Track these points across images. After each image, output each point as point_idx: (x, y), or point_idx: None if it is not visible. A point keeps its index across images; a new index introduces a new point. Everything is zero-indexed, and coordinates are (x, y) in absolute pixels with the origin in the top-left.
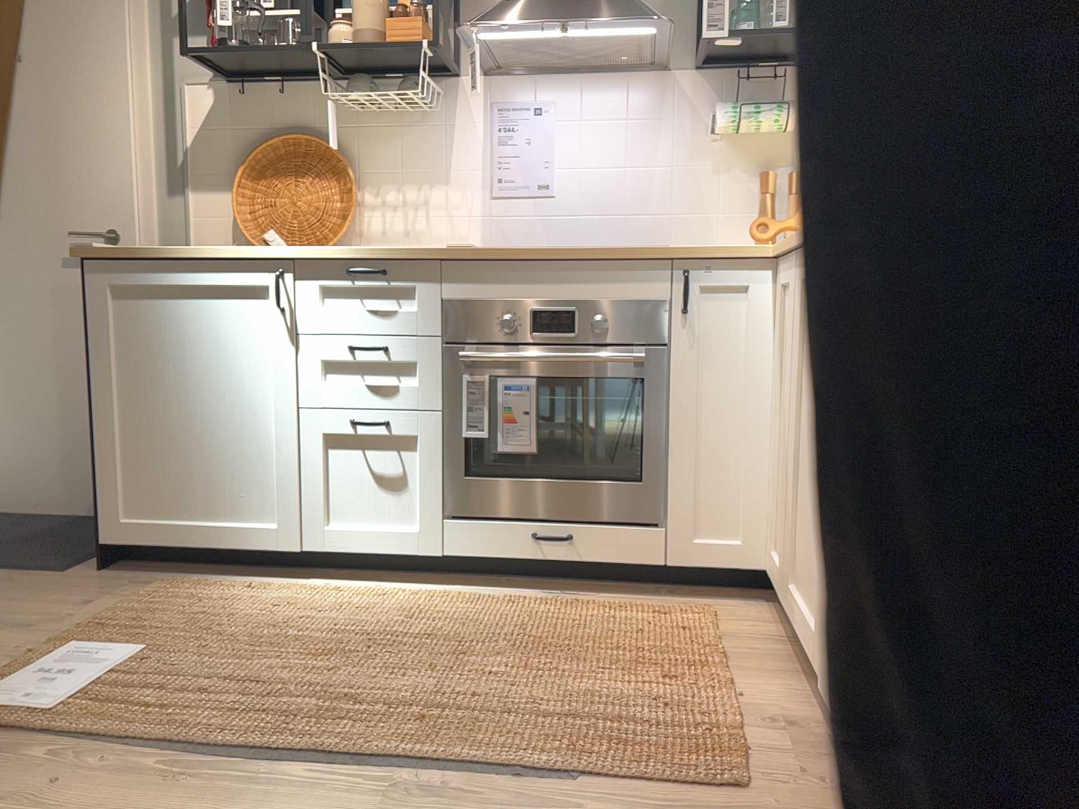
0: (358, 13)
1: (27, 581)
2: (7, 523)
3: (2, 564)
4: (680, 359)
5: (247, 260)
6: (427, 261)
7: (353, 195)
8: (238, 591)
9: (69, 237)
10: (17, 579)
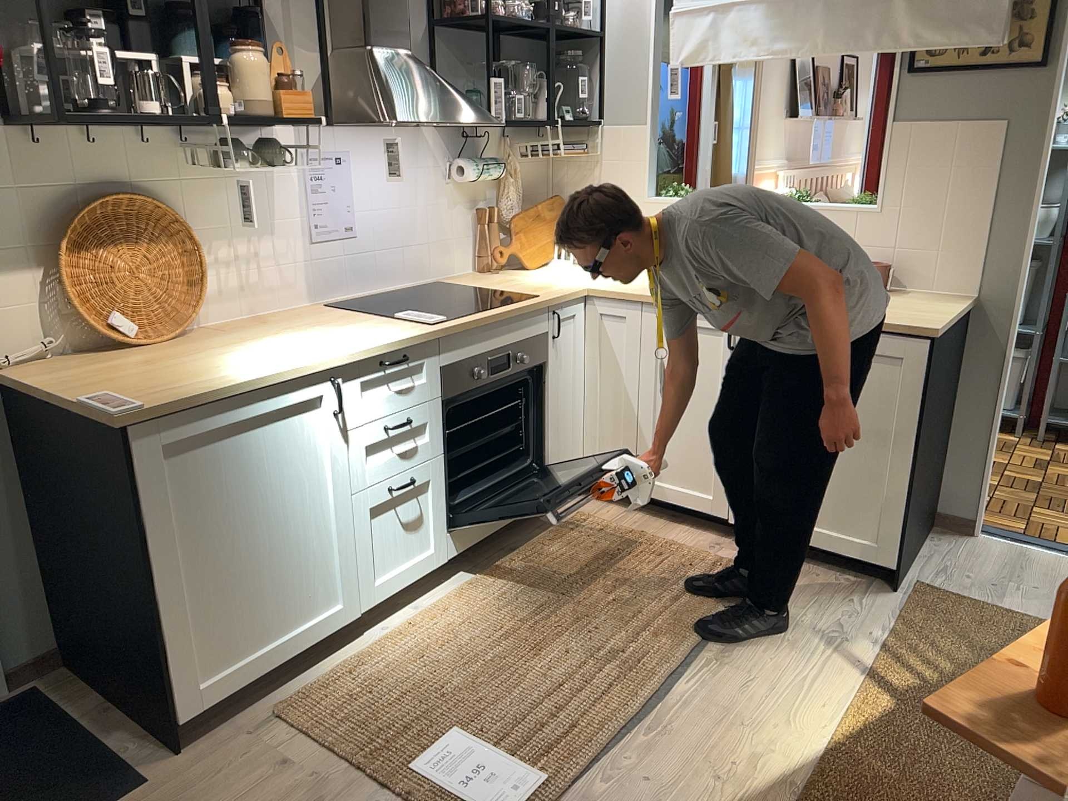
0: (255, 81)
1: None
2: None
3: None
4: (552, 369)
5: (305, 376)
6: (432, 340)
7: (205, 260)
8: (363, 670)
9: None
10: None
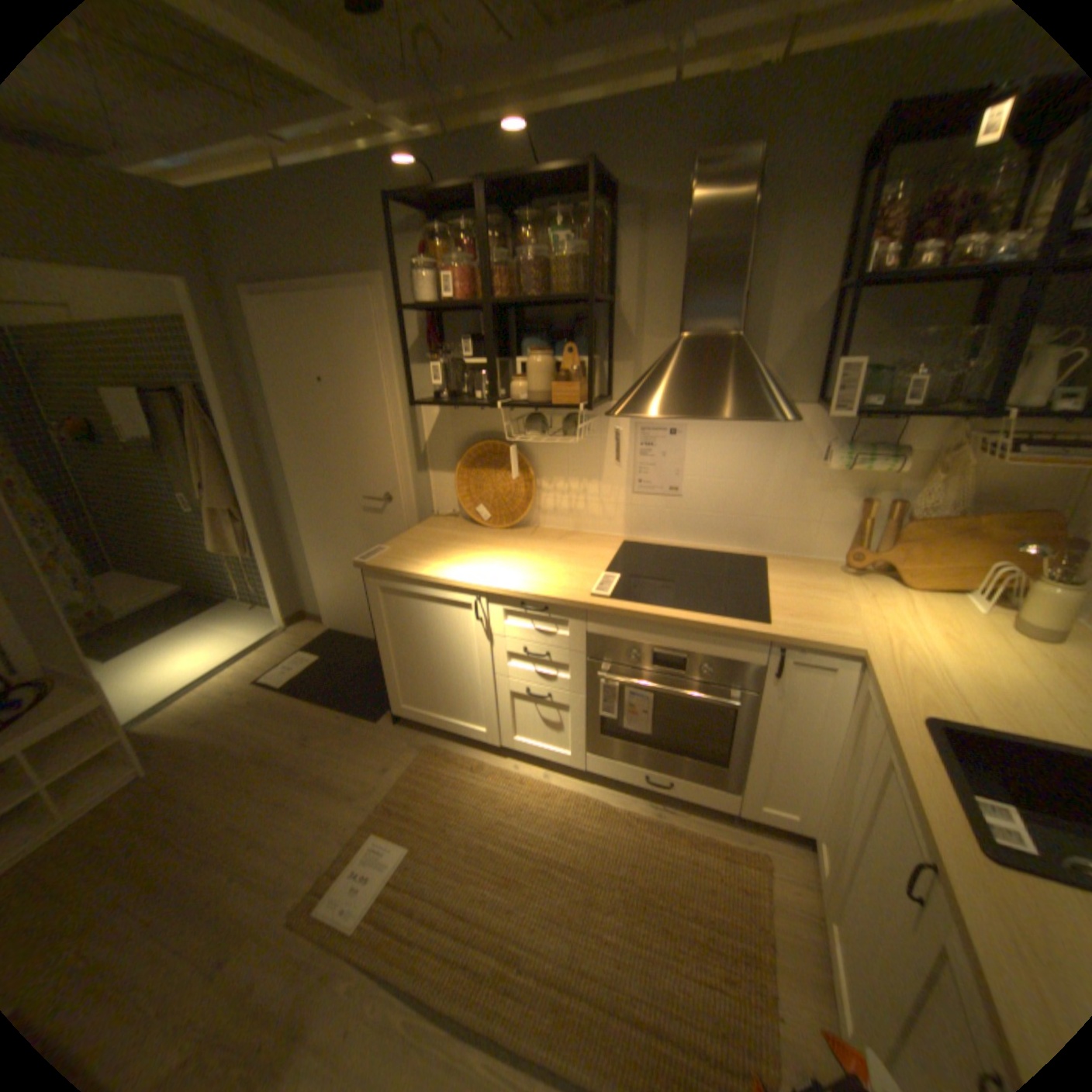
0: (531, 376)
1: (357, 731)
2: (354, 650)
3: (347, 707)
4: (766, 704)
5: (457, 586)
6: (576, 607)
7: (533, 487)
8: (463, 772)
9: (363, 499)
10: (353, 726)
